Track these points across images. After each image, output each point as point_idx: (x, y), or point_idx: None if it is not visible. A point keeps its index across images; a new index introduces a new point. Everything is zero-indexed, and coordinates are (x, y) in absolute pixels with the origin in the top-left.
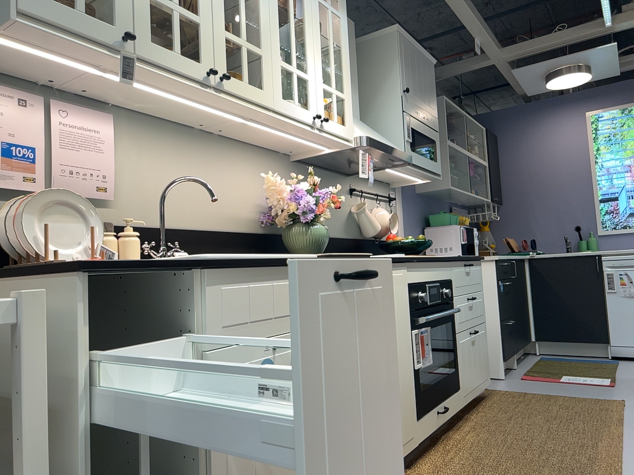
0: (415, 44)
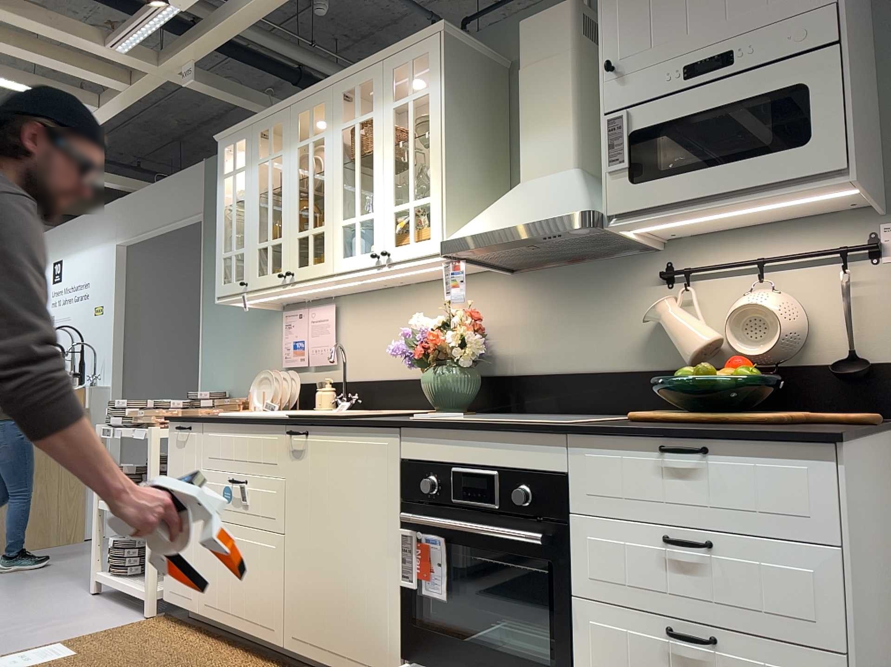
0: None
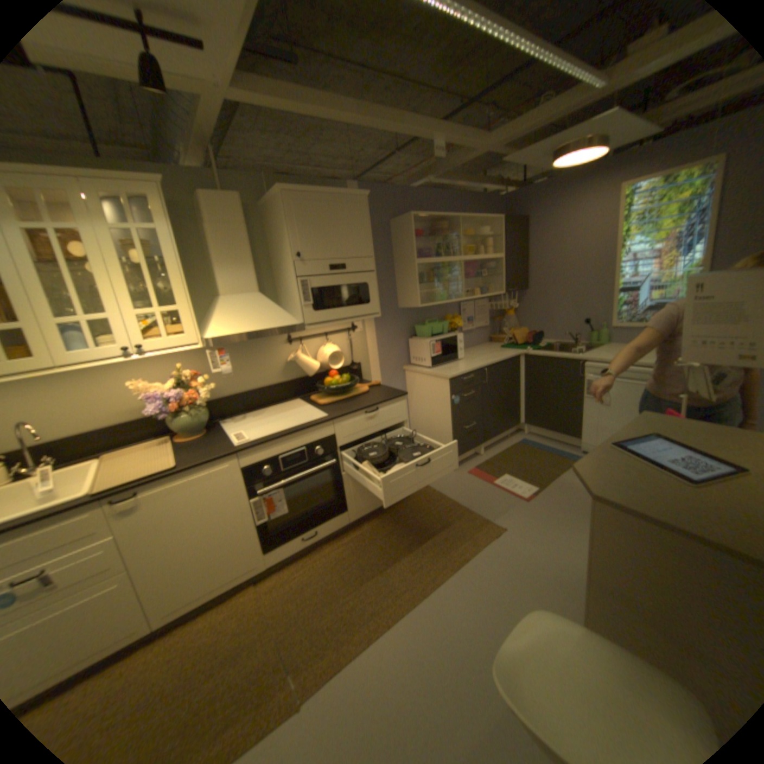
0: (317, 190)
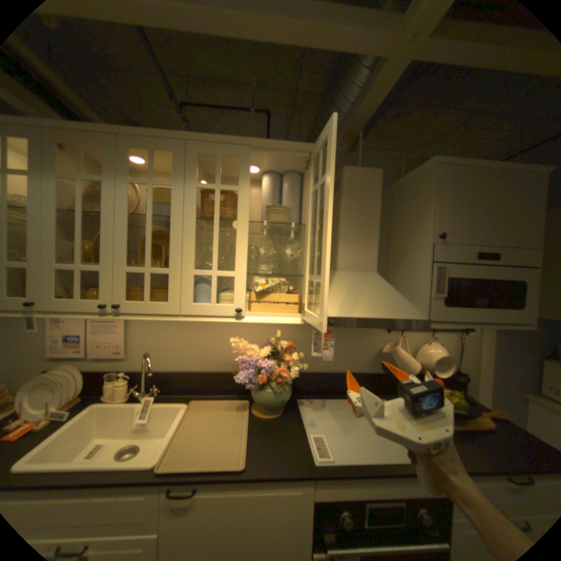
0: (485, 163)
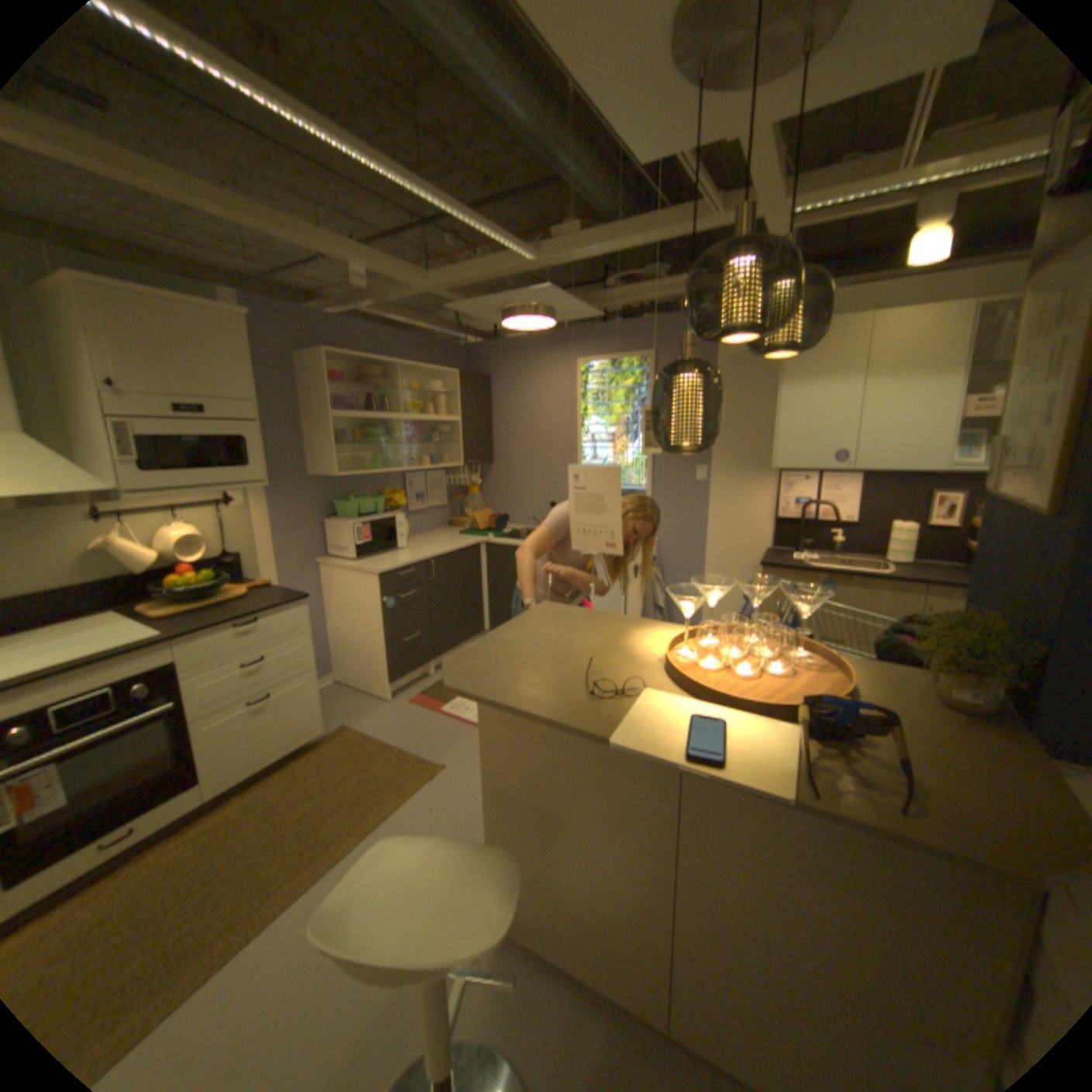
0: (153, 293)
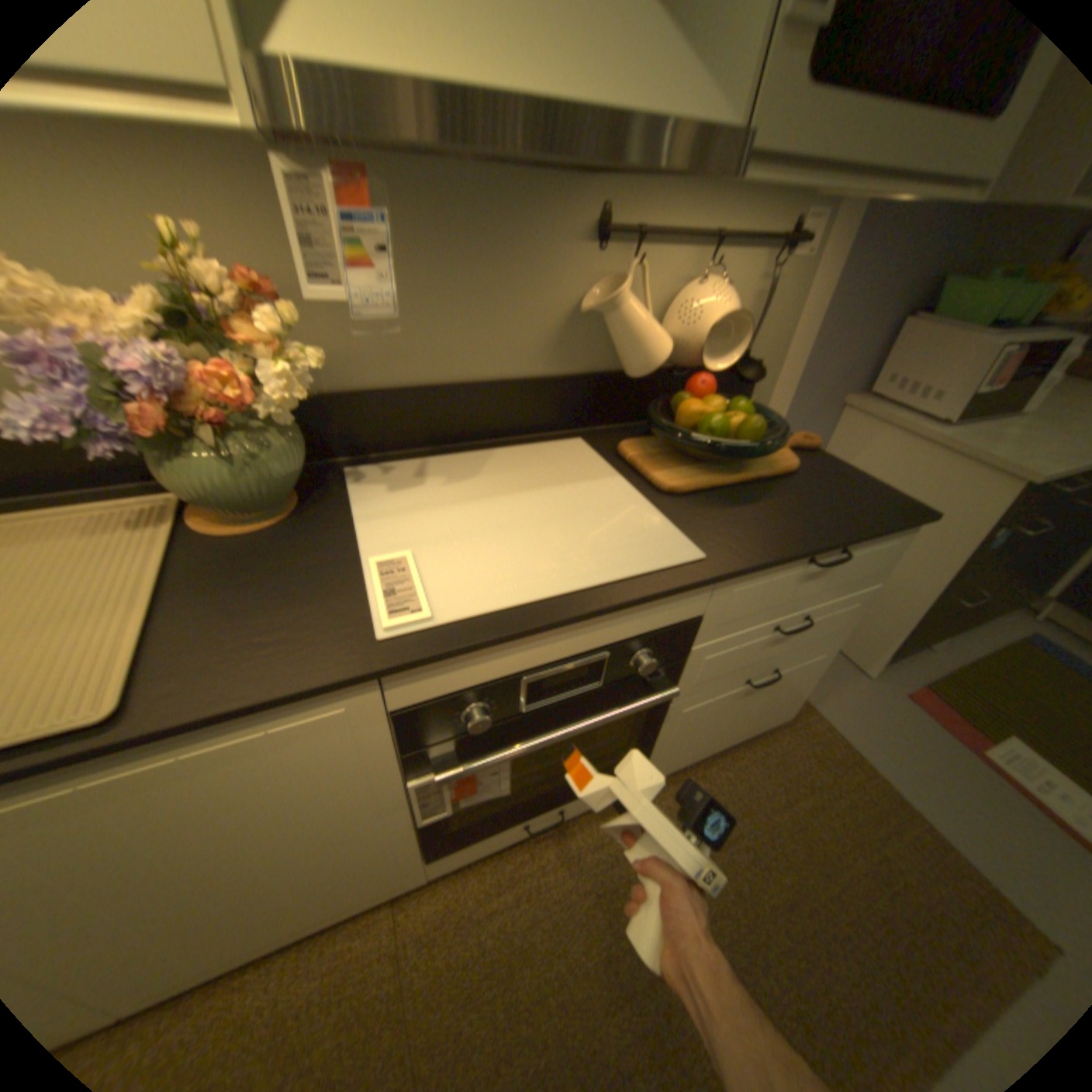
0: None
